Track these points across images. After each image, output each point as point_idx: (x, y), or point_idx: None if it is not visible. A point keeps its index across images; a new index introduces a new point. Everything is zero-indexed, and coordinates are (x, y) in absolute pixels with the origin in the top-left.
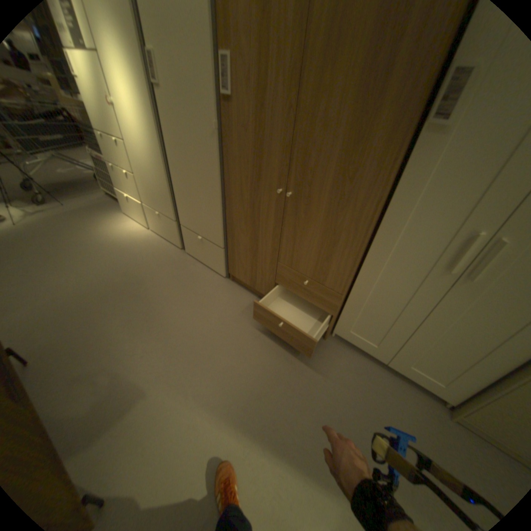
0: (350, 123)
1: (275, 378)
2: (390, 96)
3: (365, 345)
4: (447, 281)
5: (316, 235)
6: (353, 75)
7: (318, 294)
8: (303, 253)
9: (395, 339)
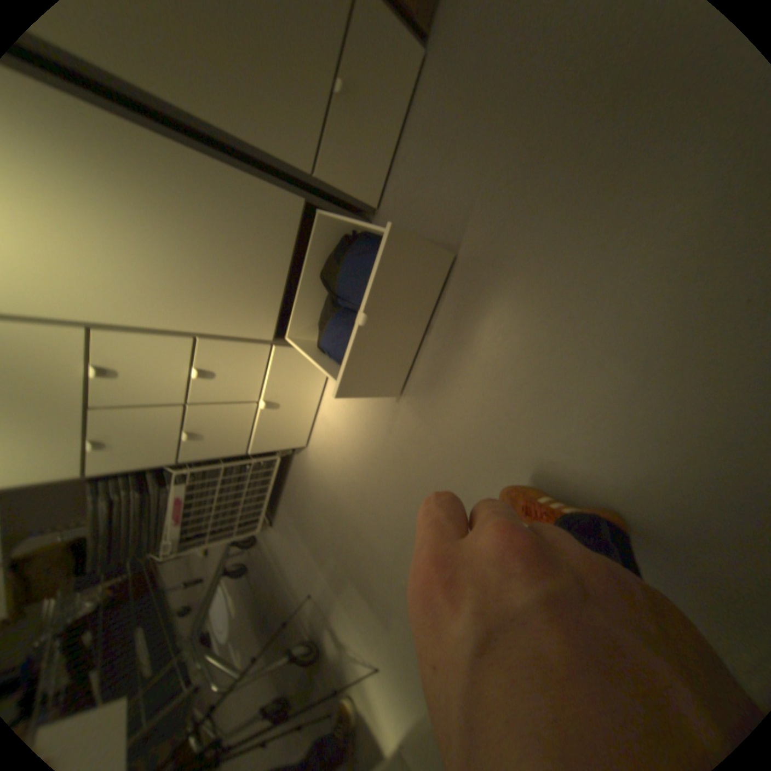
0: None
1: None
2: None
3: None
4: None
5: None
6: None
7: None
8: None
9: None
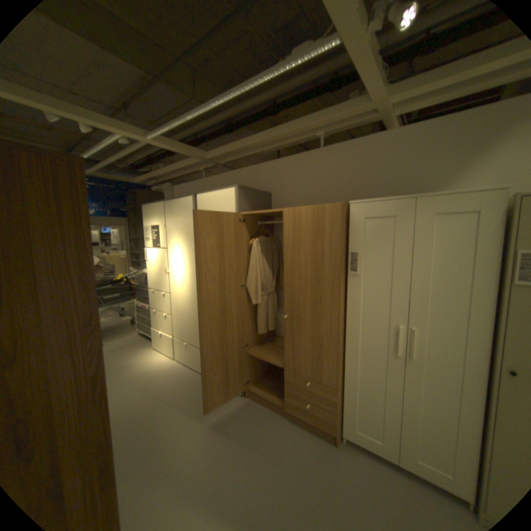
0: (312, 276)
1: (294, 490)
2: (327, 264)
3: (373, 447)
4: (400, 364)
5: (307, 343)
6: (308, 257)
7: (320, 394)
8: (301, 358)
9: (392, 430)
